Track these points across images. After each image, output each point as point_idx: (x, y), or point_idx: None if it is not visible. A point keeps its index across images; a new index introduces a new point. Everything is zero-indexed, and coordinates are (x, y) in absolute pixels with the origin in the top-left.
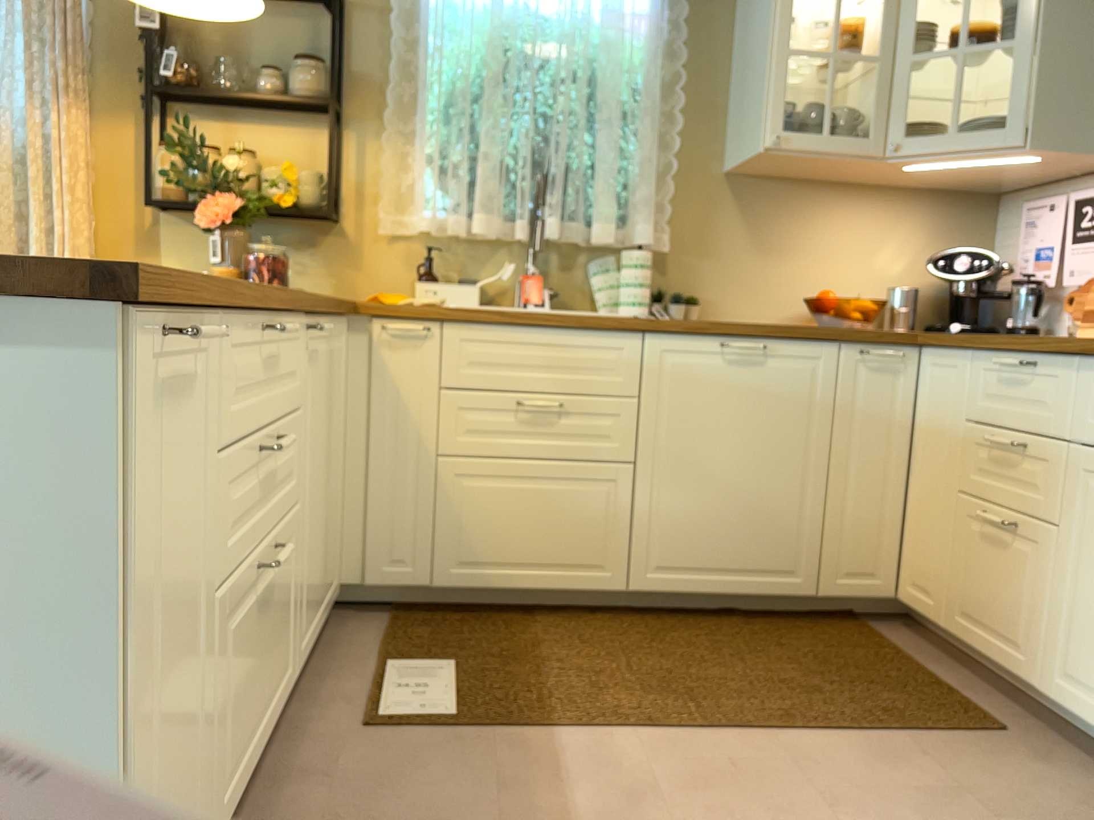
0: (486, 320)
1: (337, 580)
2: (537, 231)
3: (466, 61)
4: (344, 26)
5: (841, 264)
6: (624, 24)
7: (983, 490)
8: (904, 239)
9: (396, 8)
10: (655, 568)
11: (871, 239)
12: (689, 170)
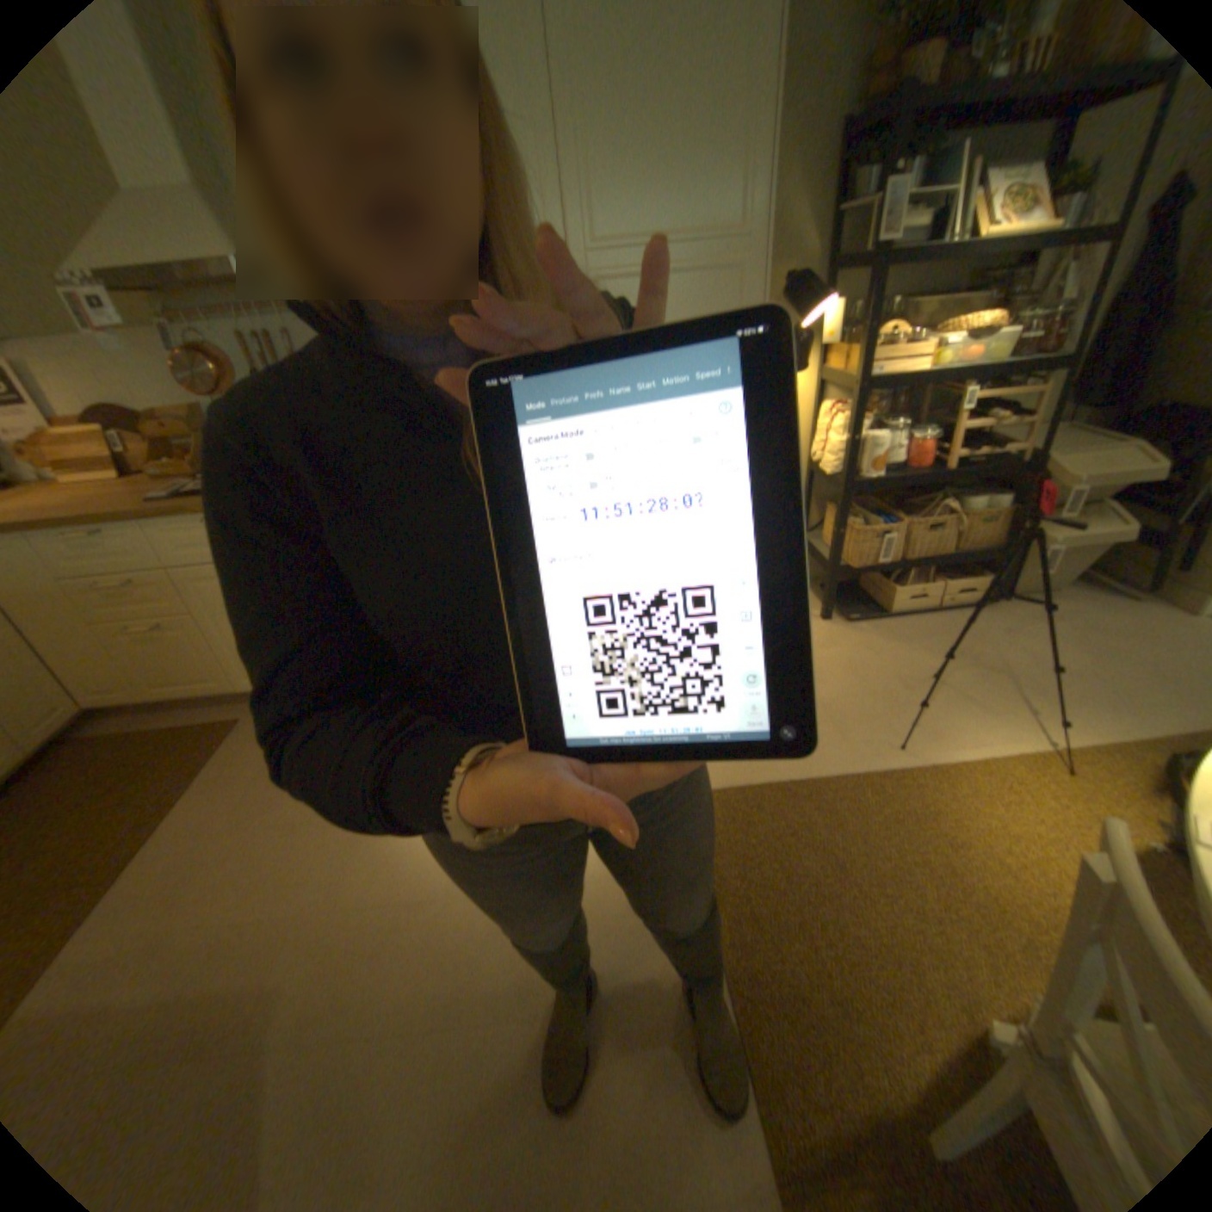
0: None
1: None
2: None
3: None
4: None
5: None
6: None
7: (107, 618)
8: None
9: None
10: None
11: None
12: None
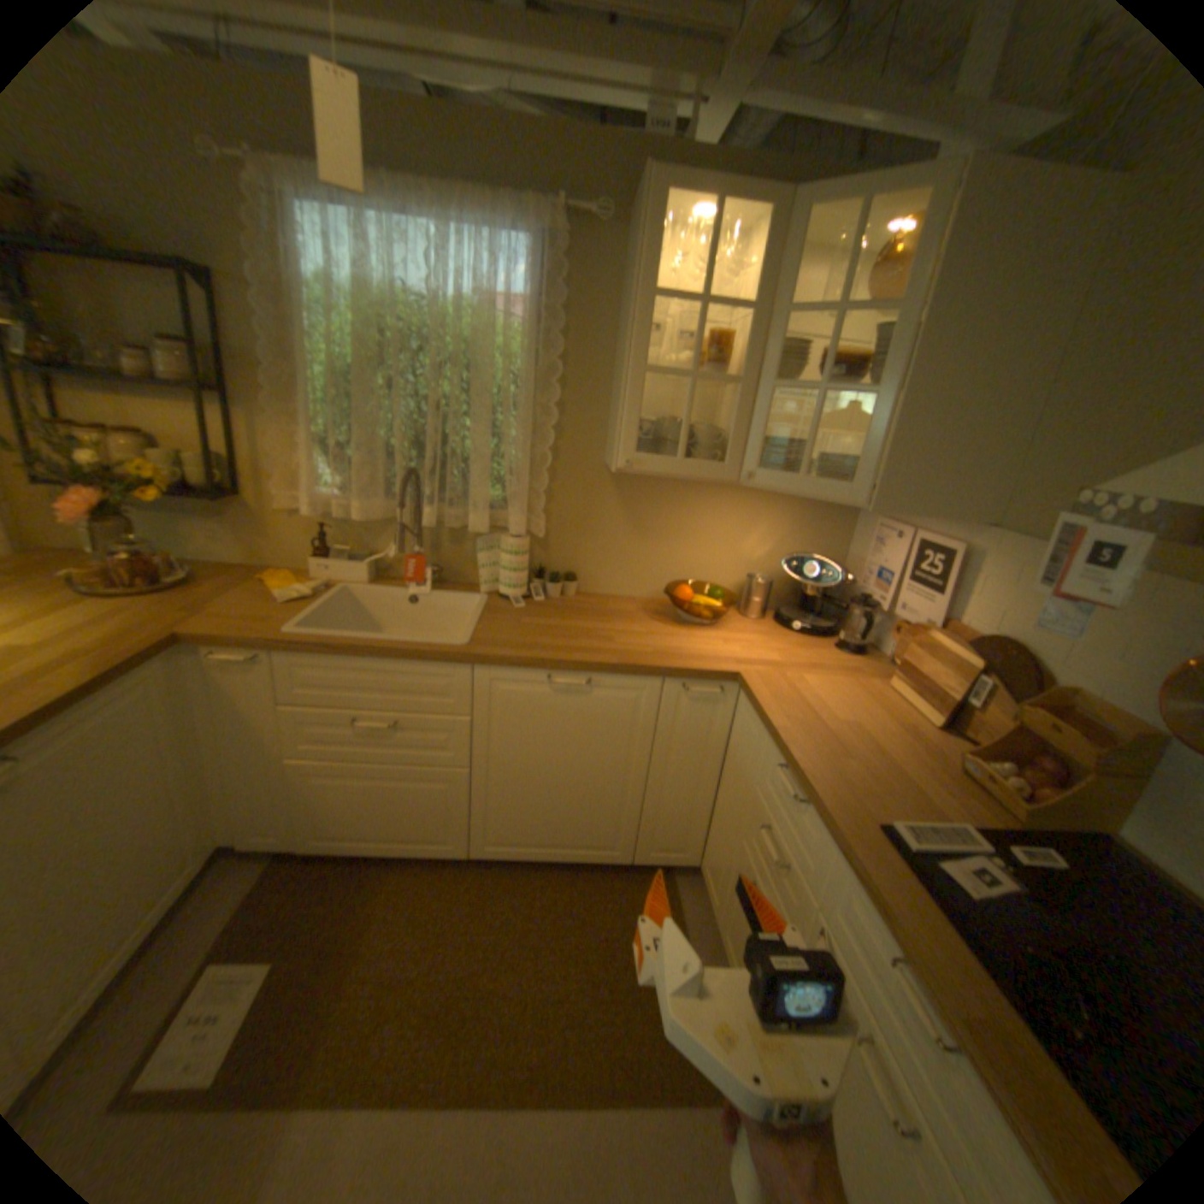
0: (311, 653)
1: (204, 854)
2: (424, 510)
3: (336, 344)
4: (211, 297)
5: (708, 548)
6: (493, 313)
7: (756, 858)
8: (768, 529)
9: (253, 281)
10: (490, 844)
11: (738, 527)
12: (570, 459)
